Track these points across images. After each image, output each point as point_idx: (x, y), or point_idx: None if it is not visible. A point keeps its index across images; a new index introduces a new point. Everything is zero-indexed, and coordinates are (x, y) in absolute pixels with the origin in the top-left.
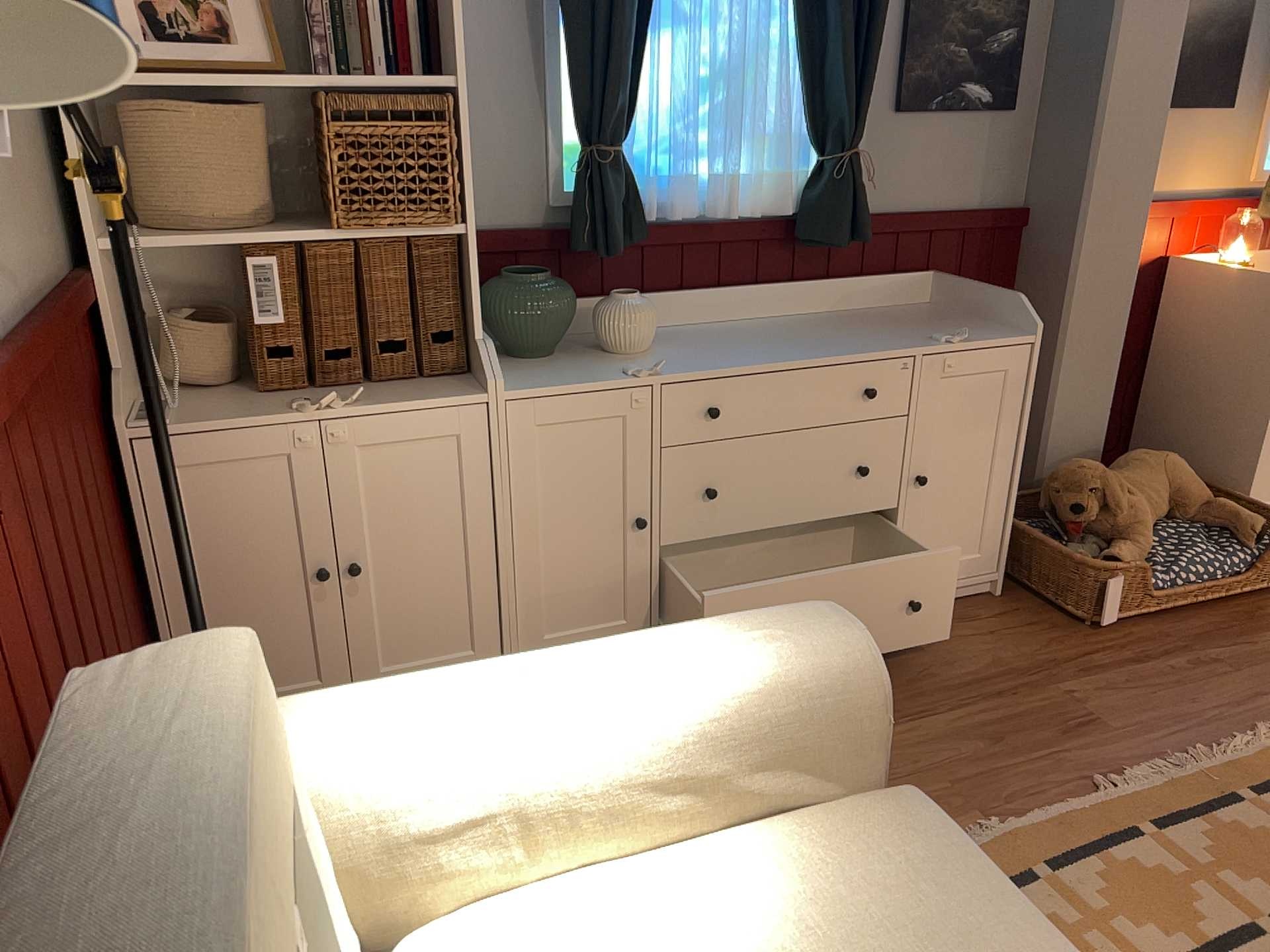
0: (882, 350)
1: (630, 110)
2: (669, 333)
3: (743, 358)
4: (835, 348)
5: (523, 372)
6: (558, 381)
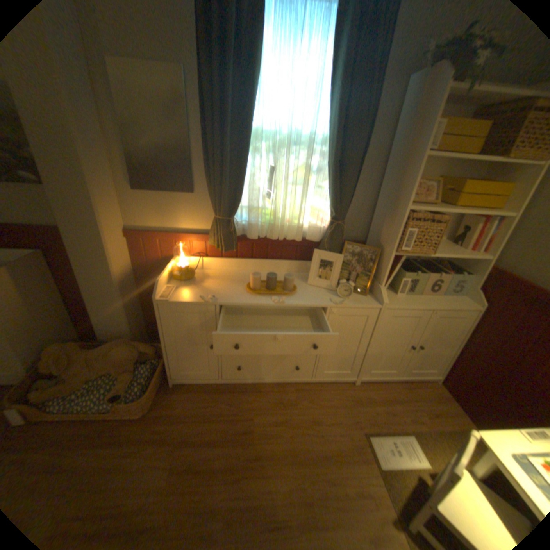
0: None
1: None
2: None
3: None
4: None
5: None
6: None
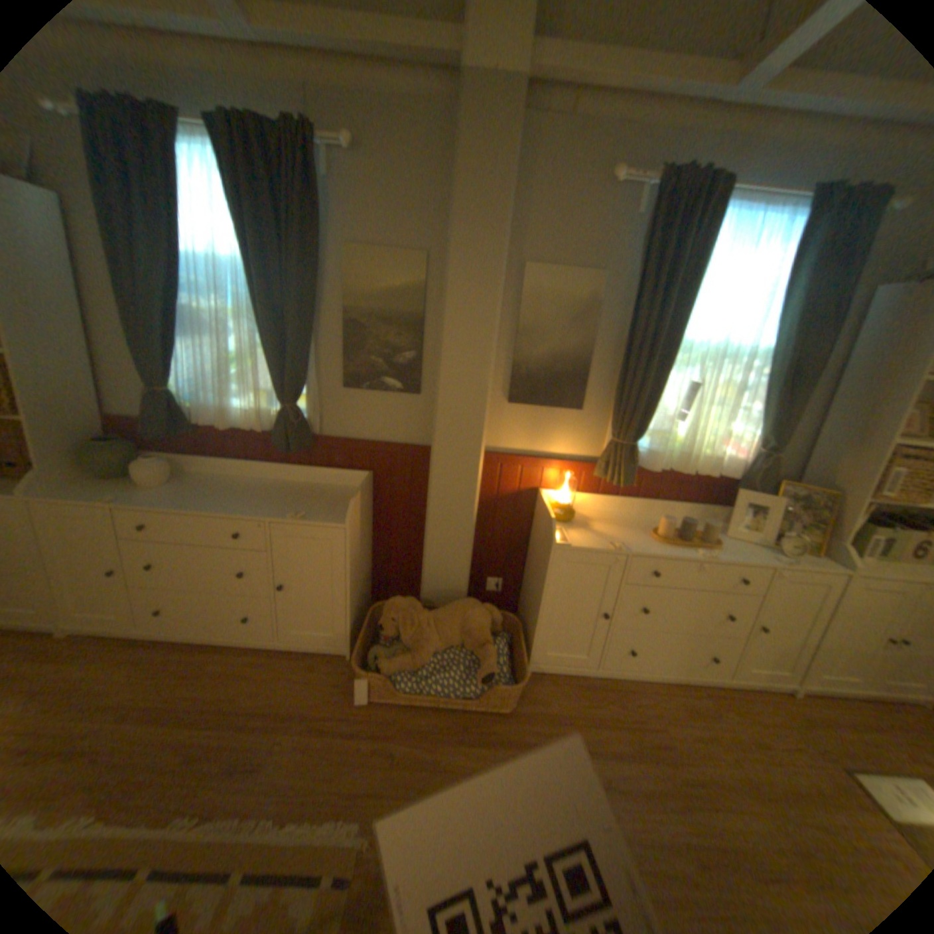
0: (248, 516)
1: (163, 372)
2: (200, 480)
3: (172, 504)
4: (231, 508)
5: (73, 488)
6: (65, 498)
